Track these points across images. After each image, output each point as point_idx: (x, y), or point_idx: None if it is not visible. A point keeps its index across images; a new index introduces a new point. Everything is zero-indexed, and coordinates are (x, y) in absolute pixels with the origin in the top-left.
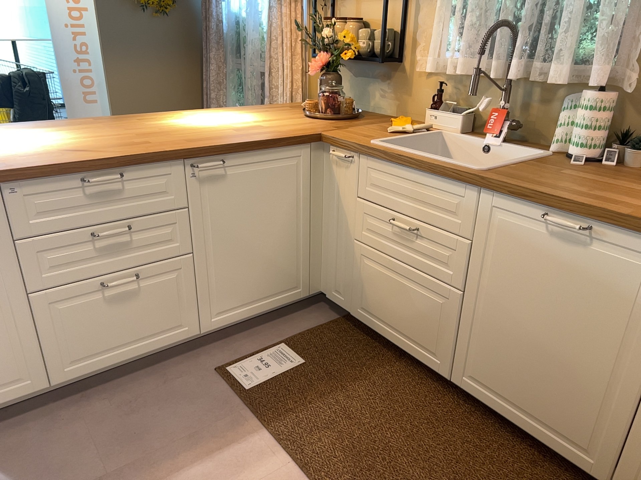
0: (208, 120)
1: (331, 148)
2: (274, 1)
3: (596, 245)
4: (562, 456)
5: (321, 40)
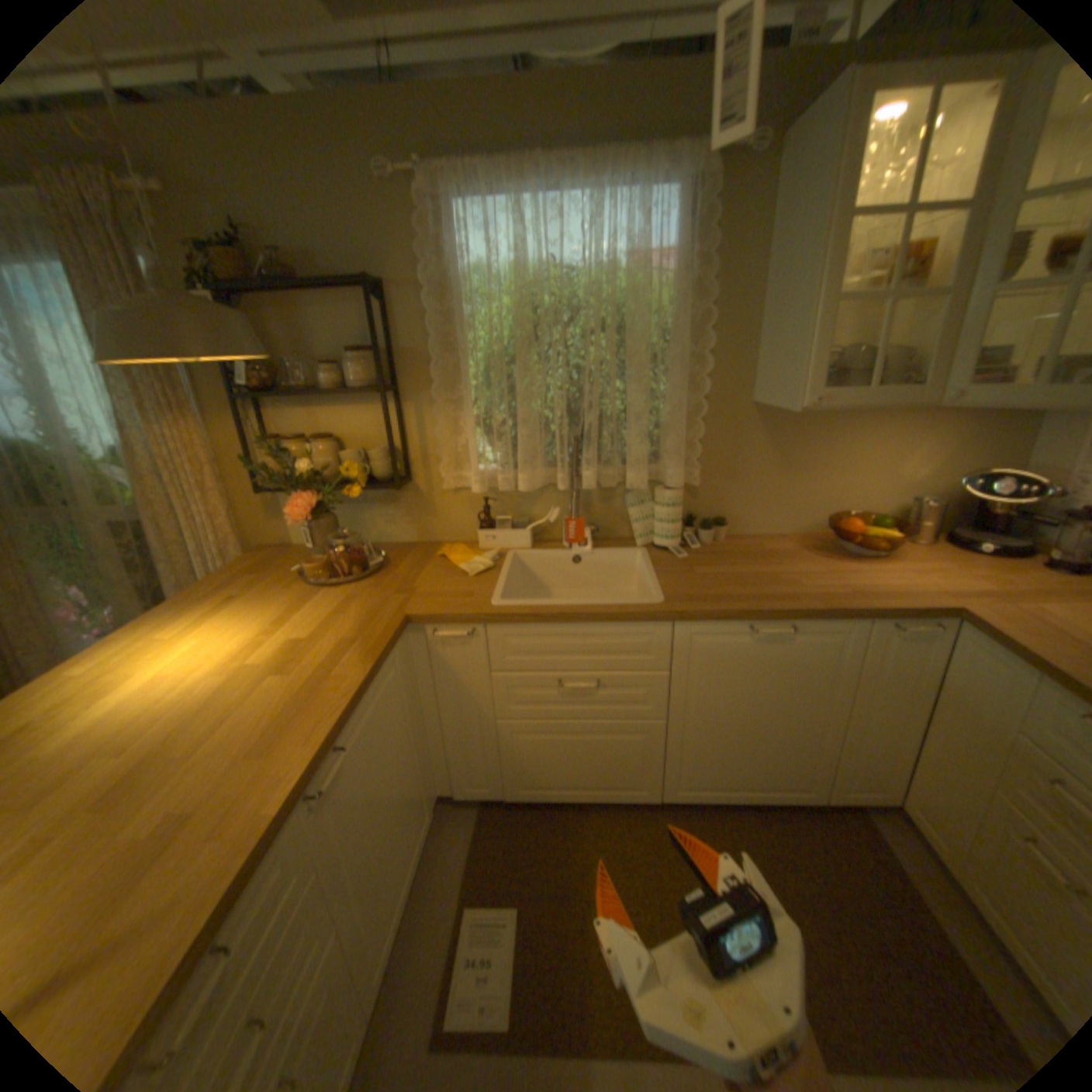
0: (171, 671)
1: (429, 627)
2: (128, 413)
3: (800, 637)
4: (786, 805)
5: (294, 473)
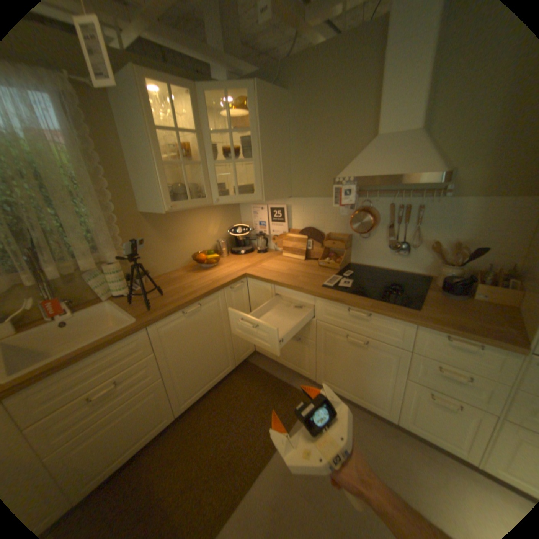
0: None
1: None
2: None
3: (202, 308)
4: (223, 378)
5: None
